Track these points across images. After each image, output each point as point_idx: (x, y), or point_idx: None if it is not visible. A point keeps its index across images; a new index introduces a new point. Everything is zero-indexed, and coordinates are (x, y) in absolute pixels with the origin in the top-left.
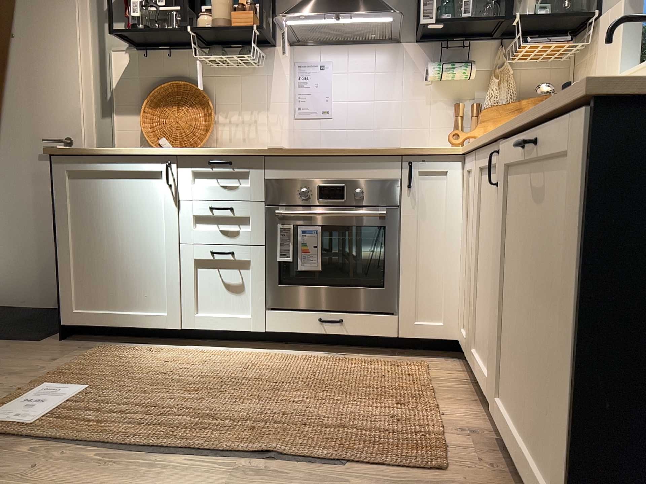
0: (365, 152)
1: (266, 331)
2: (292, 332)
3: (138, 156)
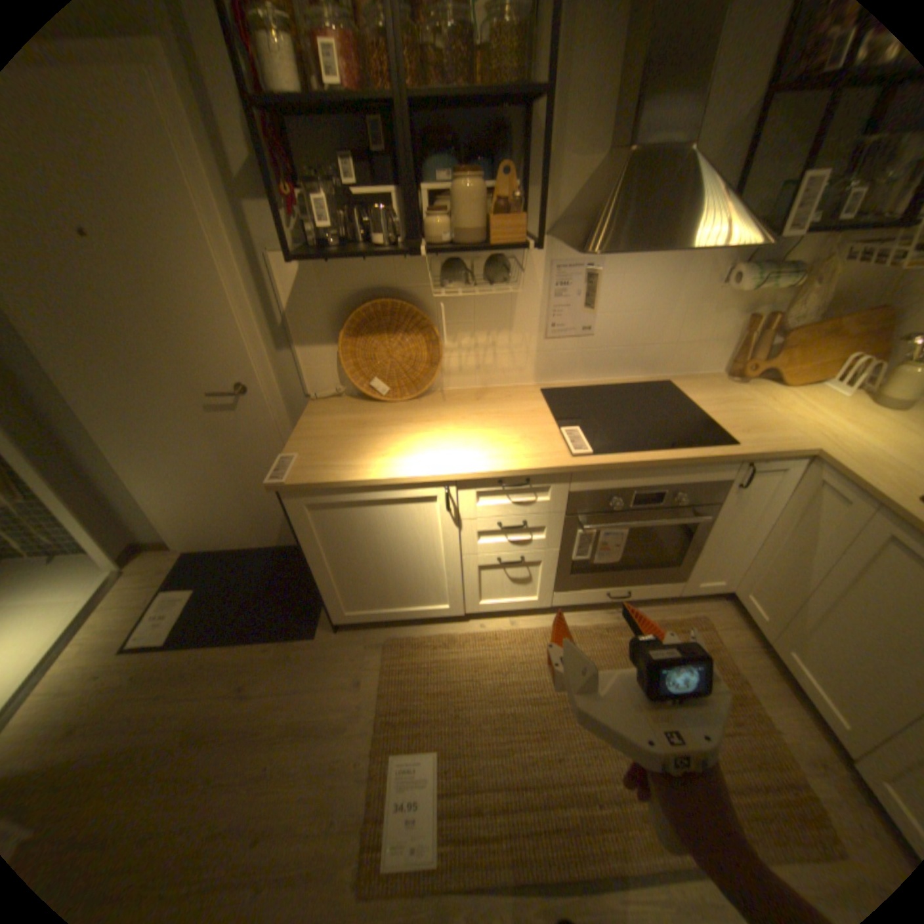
0: (702, 460)
1: (551, 604)
2: (577, 602)
3: (405, 482)
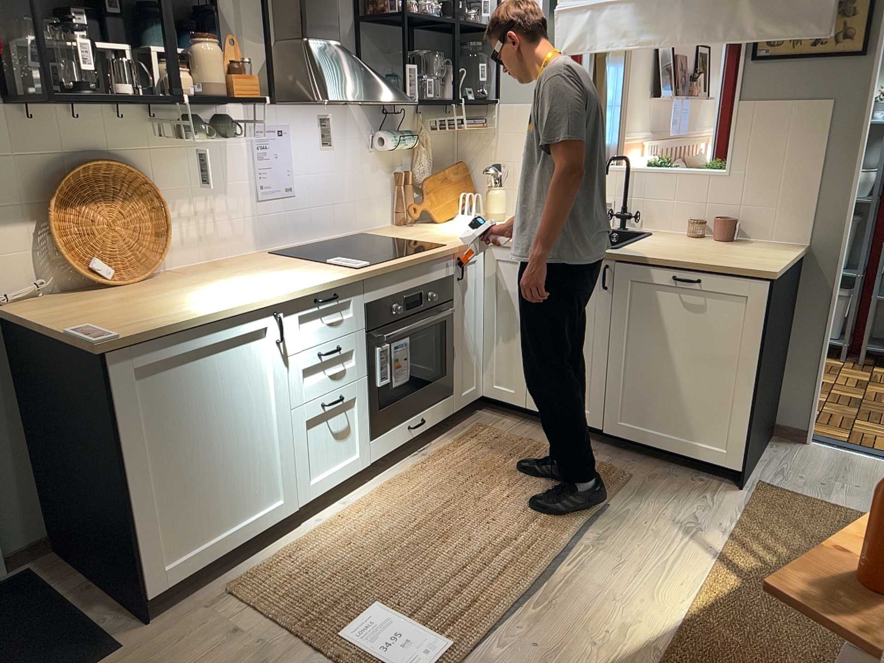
0: (436, 256)
1: (371, 462)
2: (390, 450)
3: (239, 316)
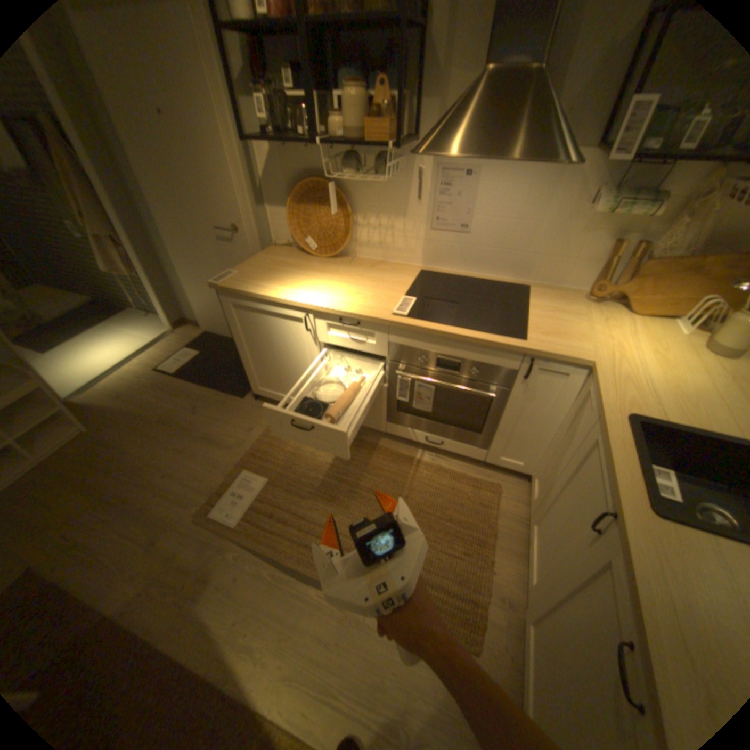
0: (486, 343)
1: (386, 431)
2: (404, 437)
3: (281, 303)
